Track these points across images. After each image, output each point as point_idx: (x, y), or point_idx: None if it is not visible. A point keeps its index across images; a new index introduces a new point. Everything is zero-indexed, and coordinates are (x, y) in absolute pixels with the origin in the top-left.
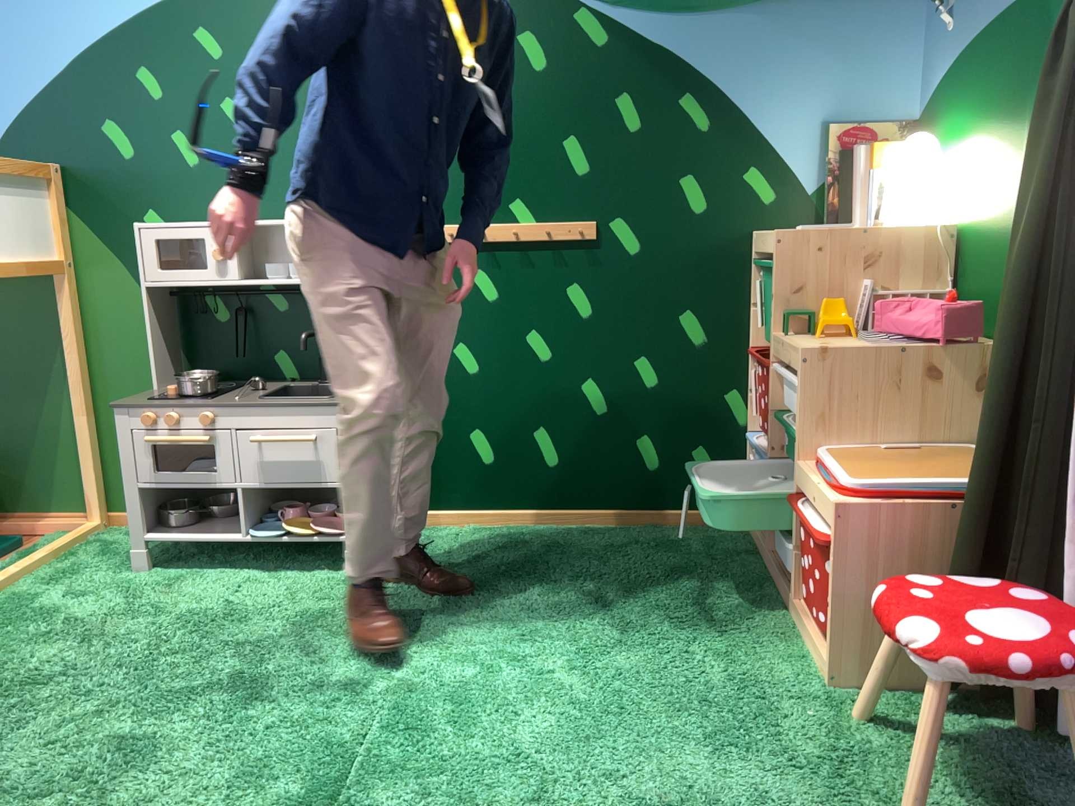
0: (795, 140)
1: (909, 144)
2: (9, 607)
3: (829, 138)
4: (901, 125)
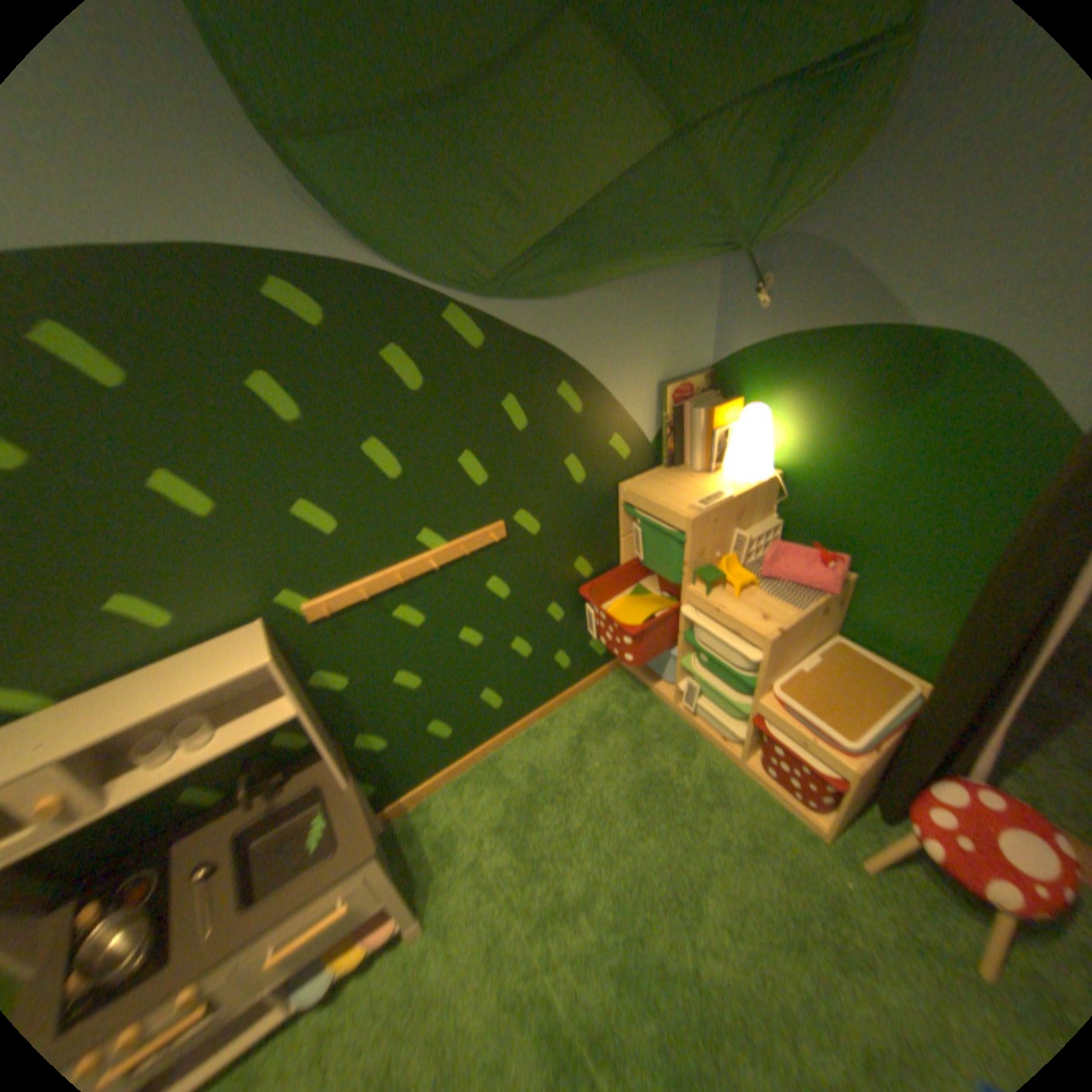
0: (643, 402)
1: (749, 412)
2: None
3: (665, 396)
4: (707, 375)
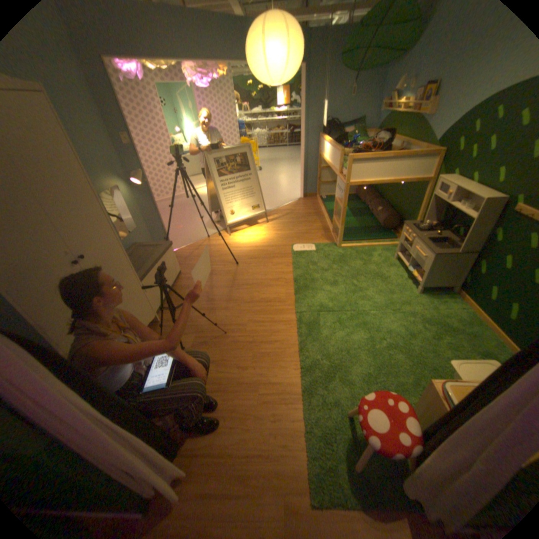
0: None
1: None
2: (369, 251)
3: None
4: None
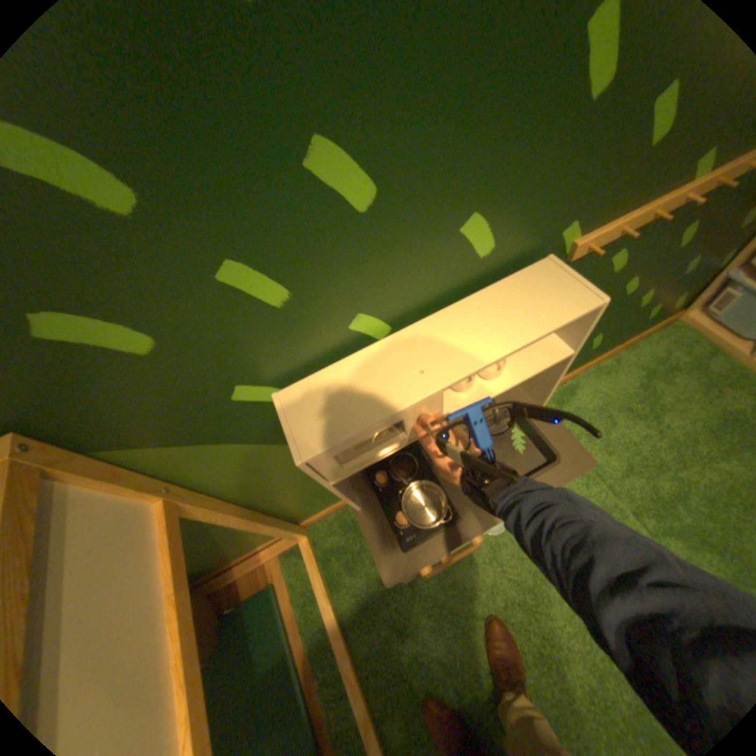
0: None
1: None
2: (385, 679)
3: None
4: None
